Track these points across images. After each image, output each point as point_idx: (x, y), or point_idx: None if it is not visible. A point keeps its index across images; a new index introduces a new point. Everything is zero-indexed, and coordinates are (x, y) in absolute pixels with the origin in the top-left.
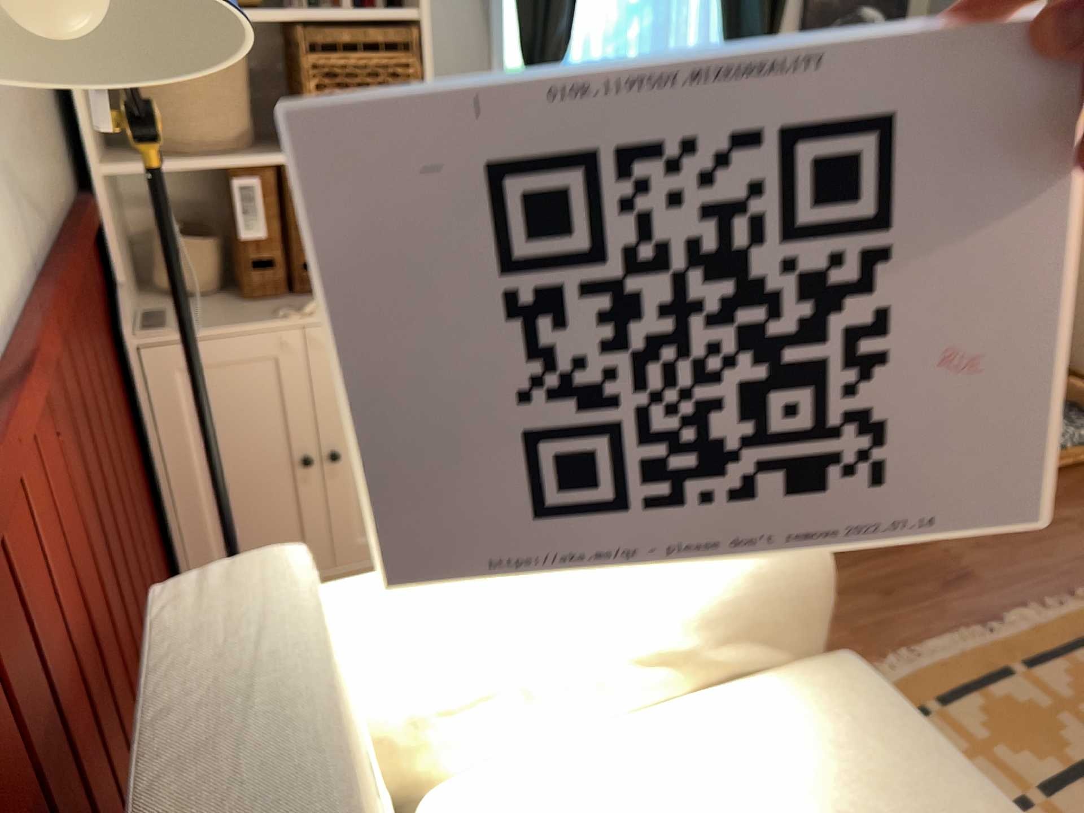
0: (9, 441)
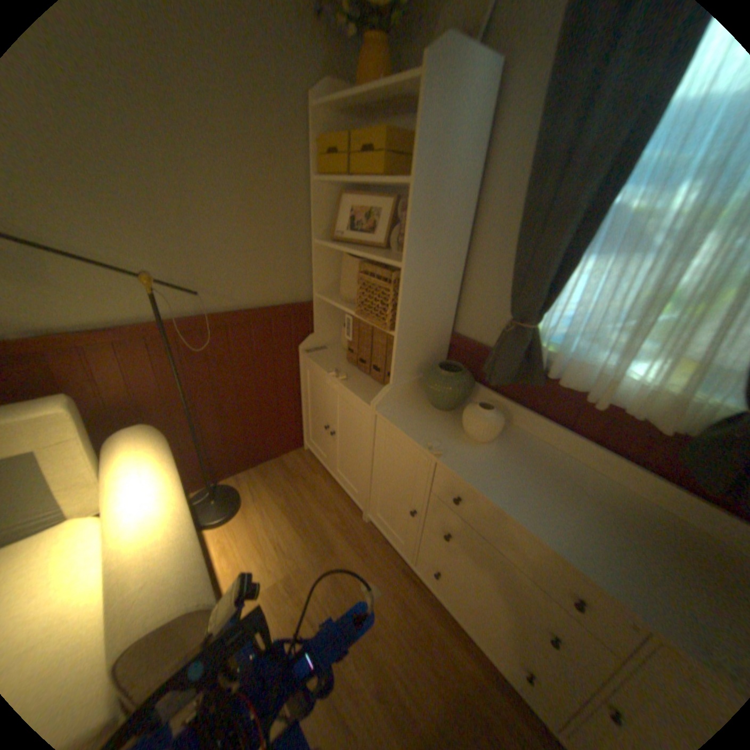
0: (105, 347)
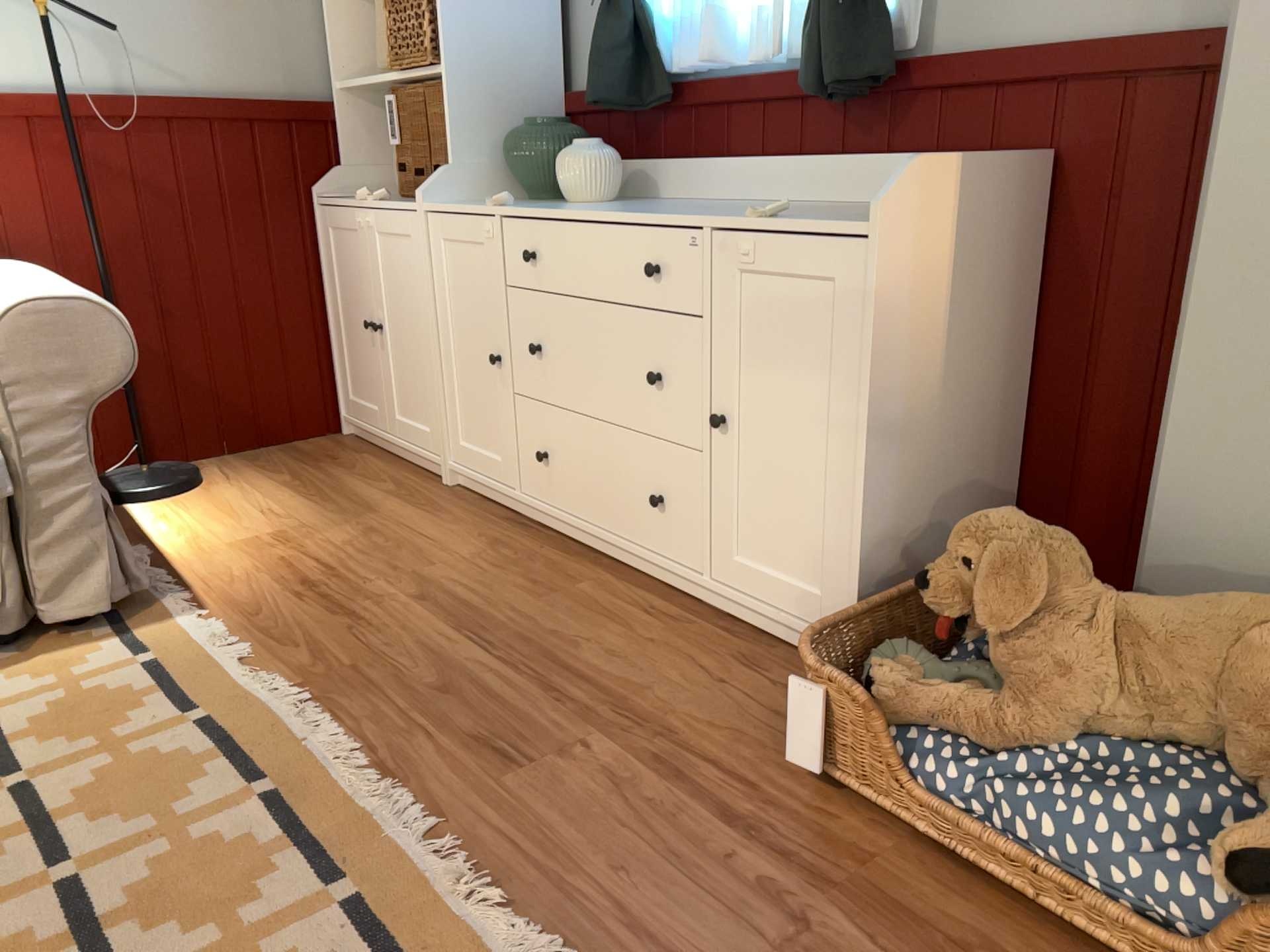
0: None
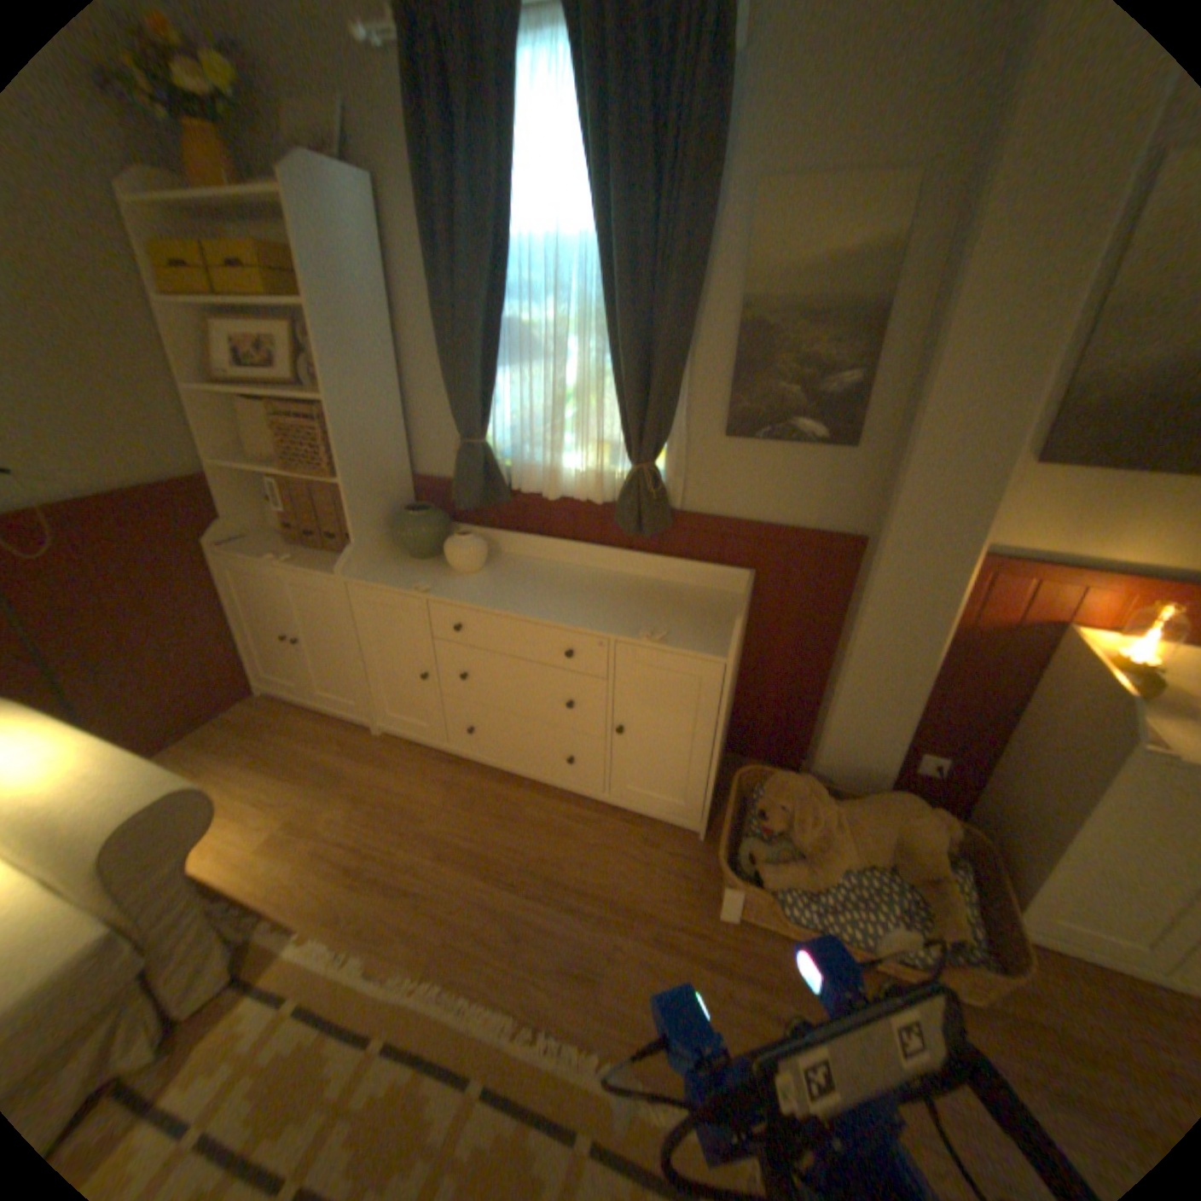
0: None
